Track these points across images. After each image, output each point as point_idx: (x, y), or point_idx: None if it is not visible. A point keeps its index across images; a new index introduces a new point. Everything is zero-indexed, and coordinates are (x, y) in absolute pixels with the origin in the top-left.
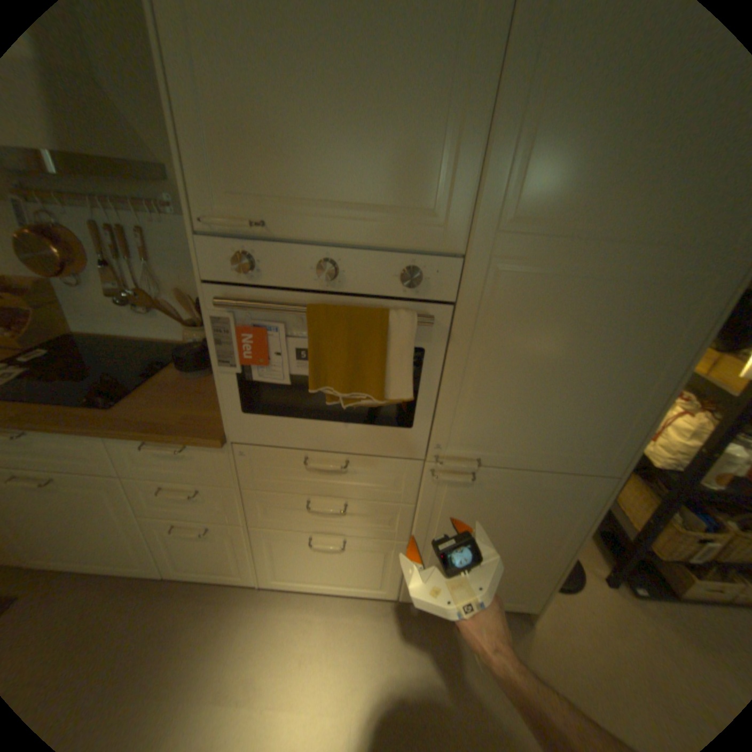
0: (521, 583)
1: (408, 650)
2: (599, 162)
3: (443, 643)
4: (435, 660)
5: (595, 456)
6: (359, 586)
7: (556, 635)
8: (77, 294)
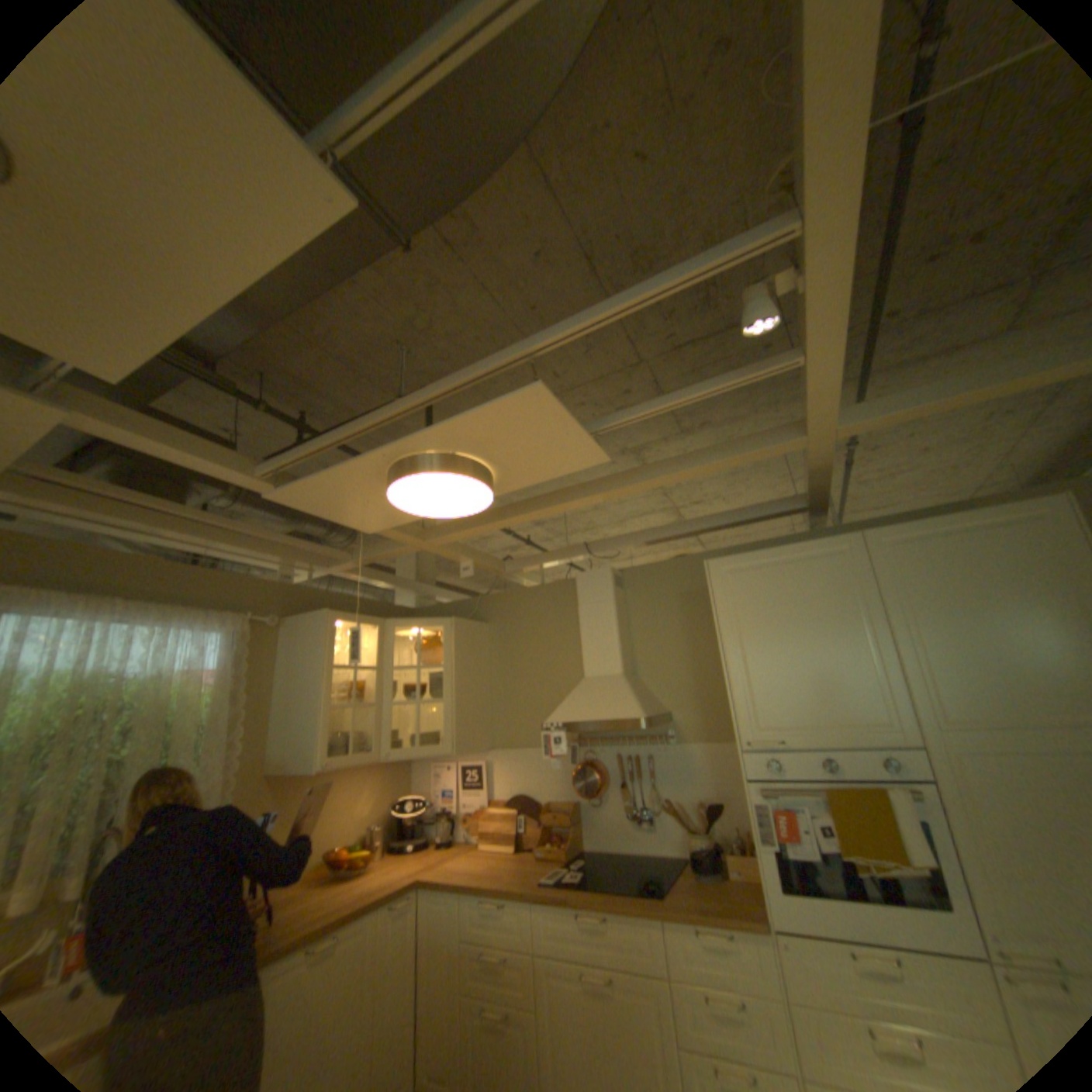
0: None
1: None
2: (984, 688)
3: None
4: None
5: None
6: None
7: None
8: (595, 815)
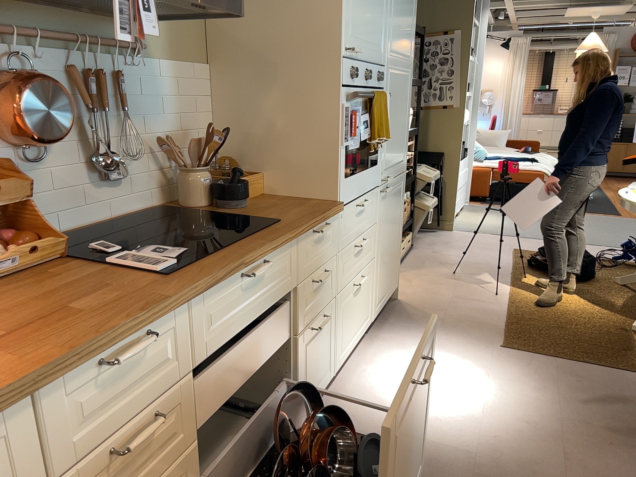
0: (395, 262)
1: (394, 338)
2: (399, 32)
3: (395, 326)
4: (403, 330)
5: (402, 160)
6: (364, 320)
7: (403, 295)
8: (31, 175)
